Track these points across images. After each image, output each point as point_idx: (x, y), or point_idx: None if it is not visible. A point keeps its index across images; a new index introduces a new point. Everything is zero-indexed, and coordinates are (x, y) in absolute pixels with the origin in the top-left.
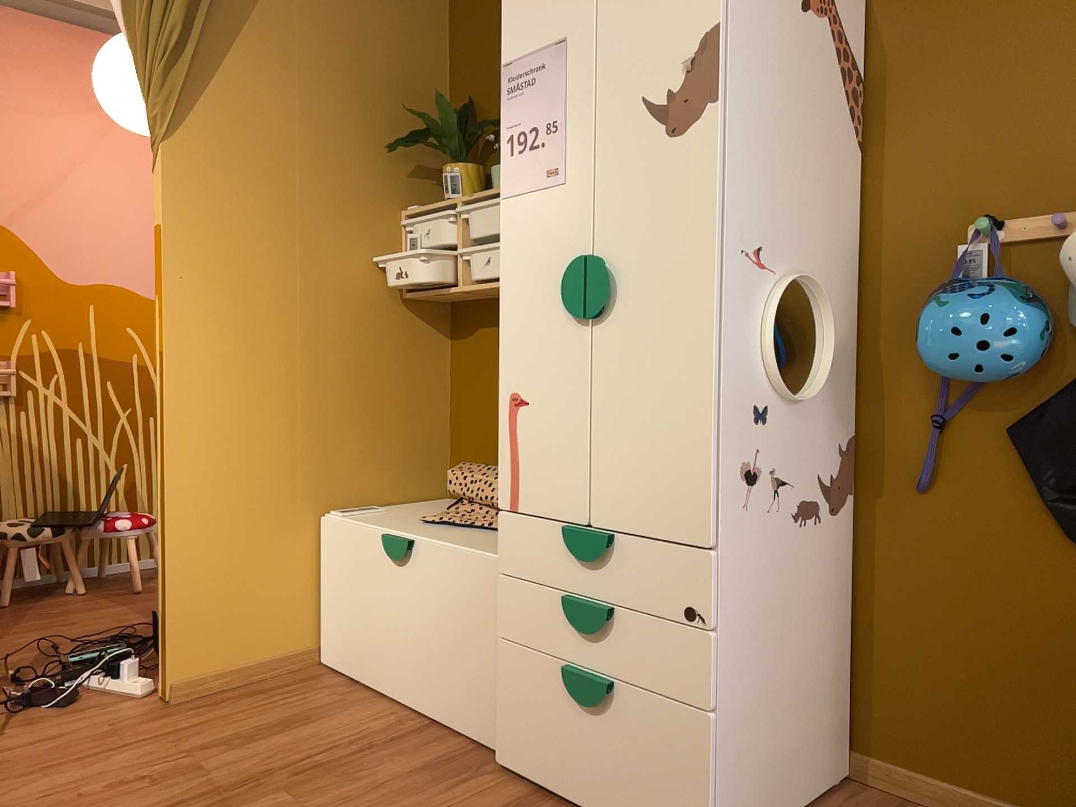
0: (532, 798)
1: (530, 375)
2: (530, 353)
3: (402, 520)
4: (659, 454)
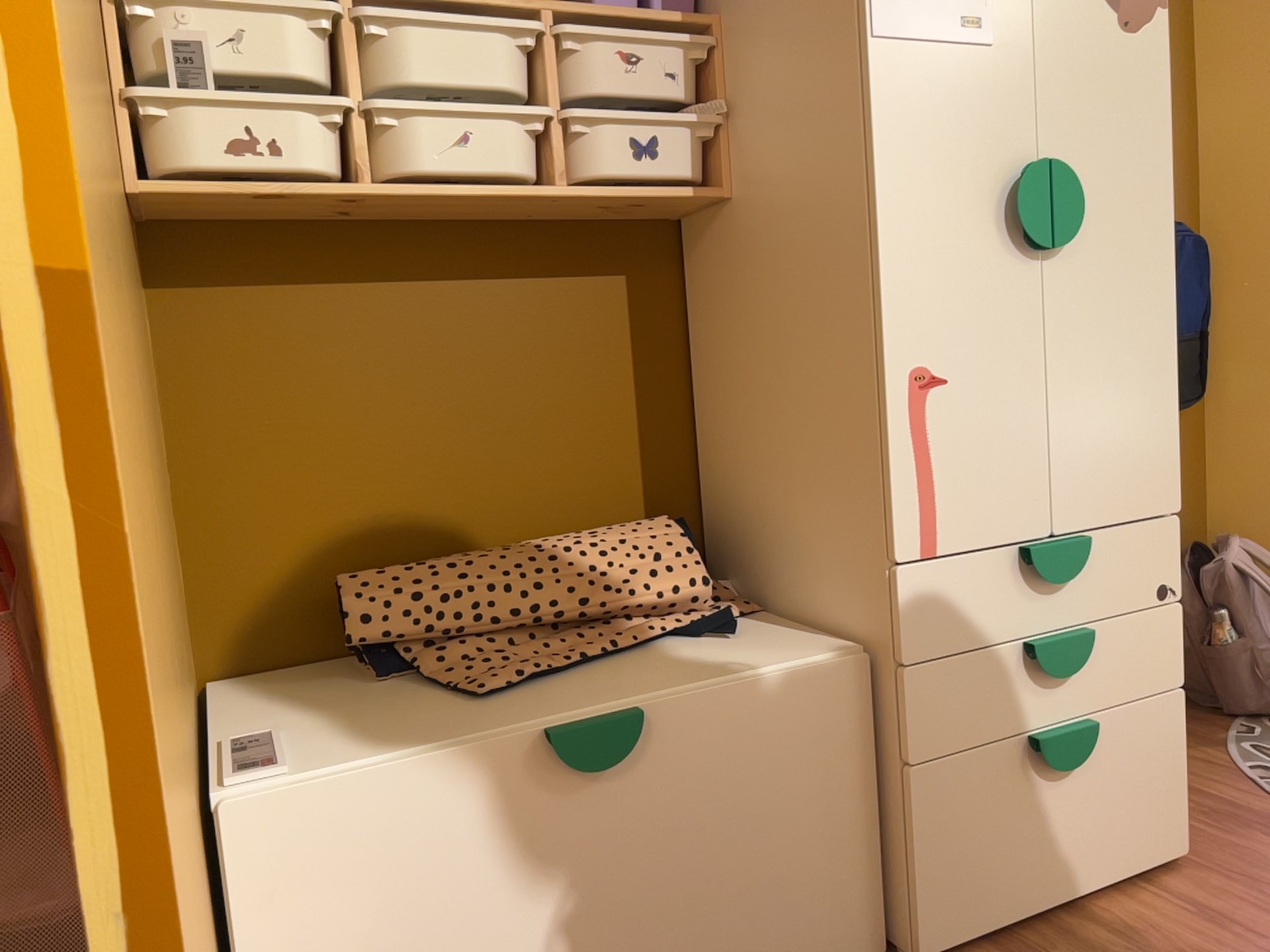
0: (1013, 947)
1: (951, 338)
2: (949, 303)
3: (431, 714)
4: (1129, 419)
